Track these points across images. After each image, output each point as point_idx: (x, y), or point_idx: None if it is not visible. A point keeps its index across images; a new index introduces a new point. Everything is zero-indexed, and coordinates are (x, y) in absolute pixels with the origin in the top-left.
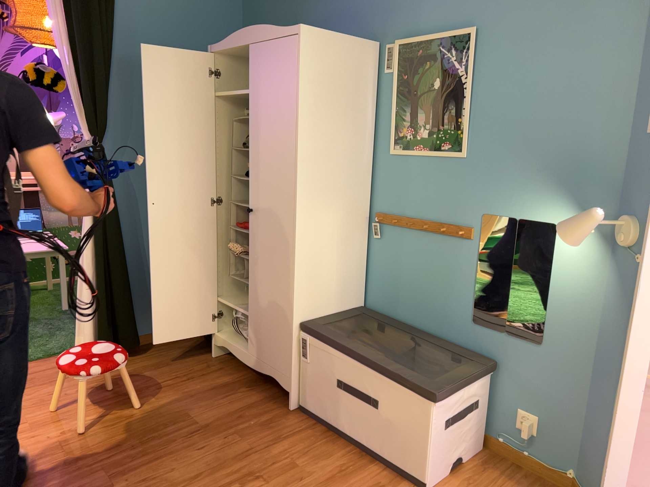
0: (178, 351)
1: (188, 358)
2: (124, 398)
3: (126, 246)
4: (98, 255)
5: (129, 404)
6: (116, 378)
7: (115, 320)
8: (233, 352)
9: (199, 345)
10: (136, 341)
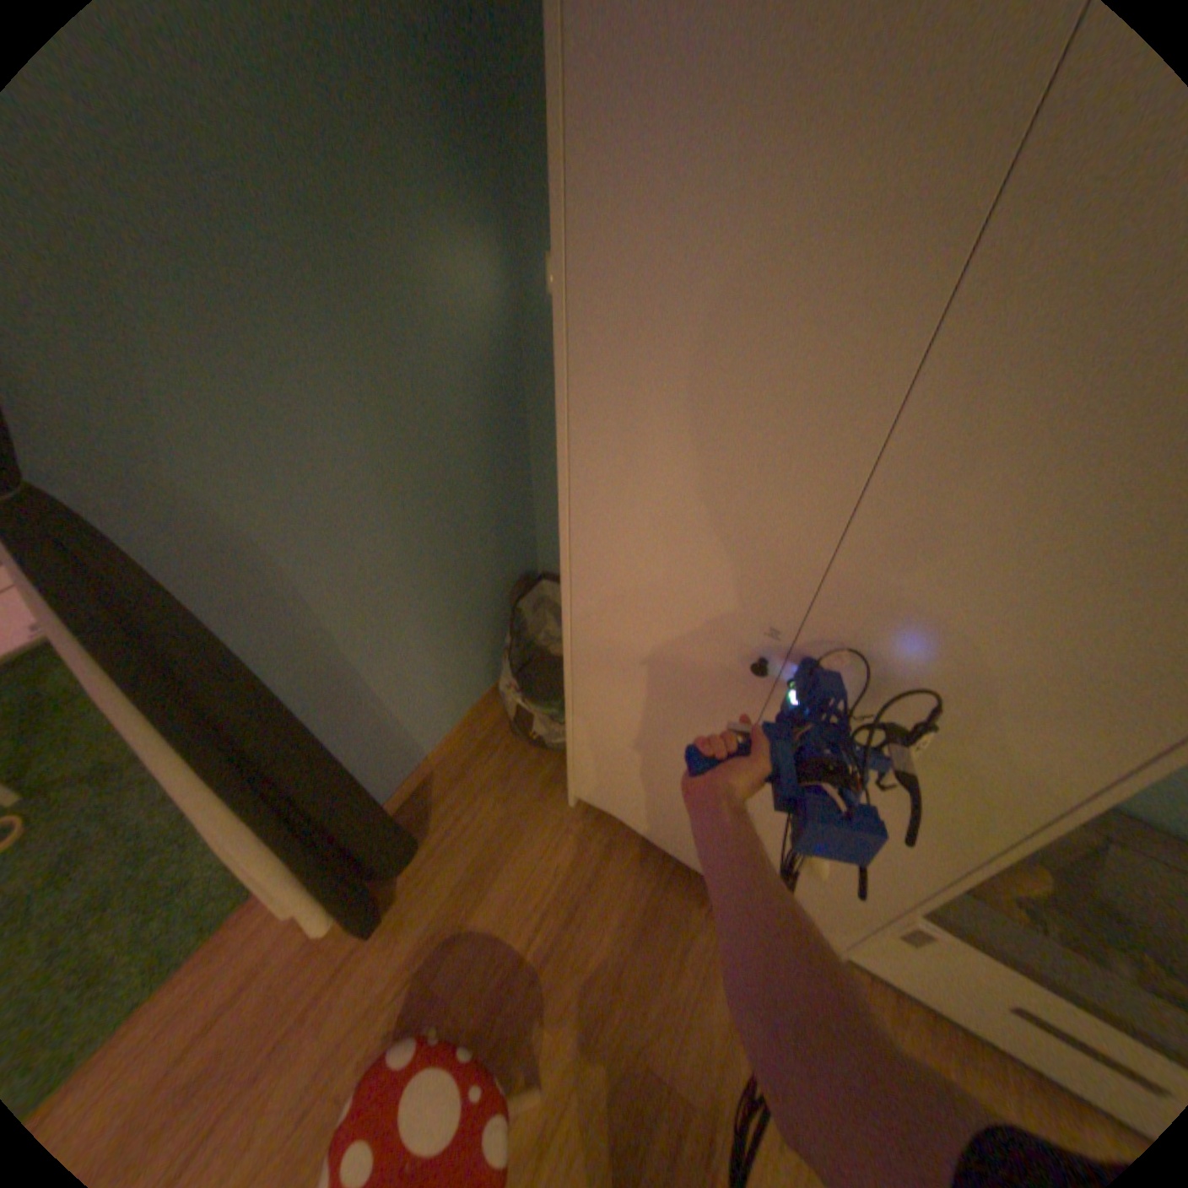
0: (494, 802)
1: (530, 828)
2: (488, 1062)
3: (305, 688)
4: (259, 822)
5: (512, 1086)
6: (424, 972)
7: (361, 861)
8: (647, 835)
9: (523, 767)
10: (414, 845)
